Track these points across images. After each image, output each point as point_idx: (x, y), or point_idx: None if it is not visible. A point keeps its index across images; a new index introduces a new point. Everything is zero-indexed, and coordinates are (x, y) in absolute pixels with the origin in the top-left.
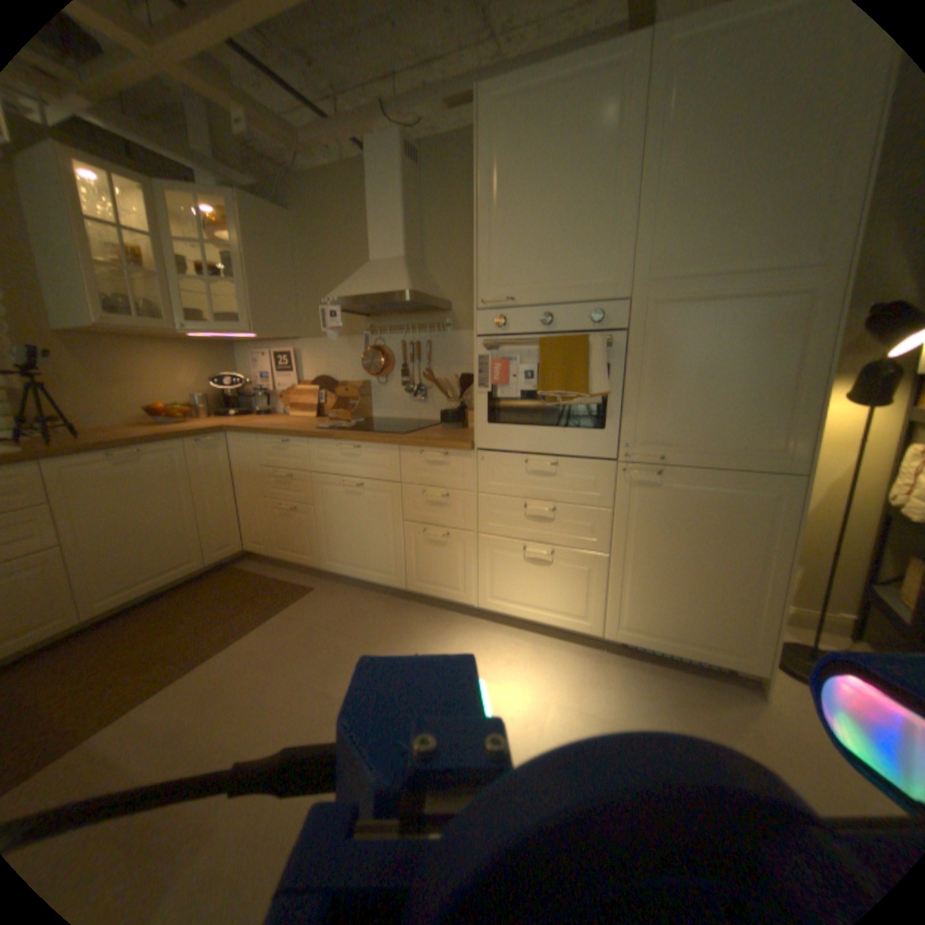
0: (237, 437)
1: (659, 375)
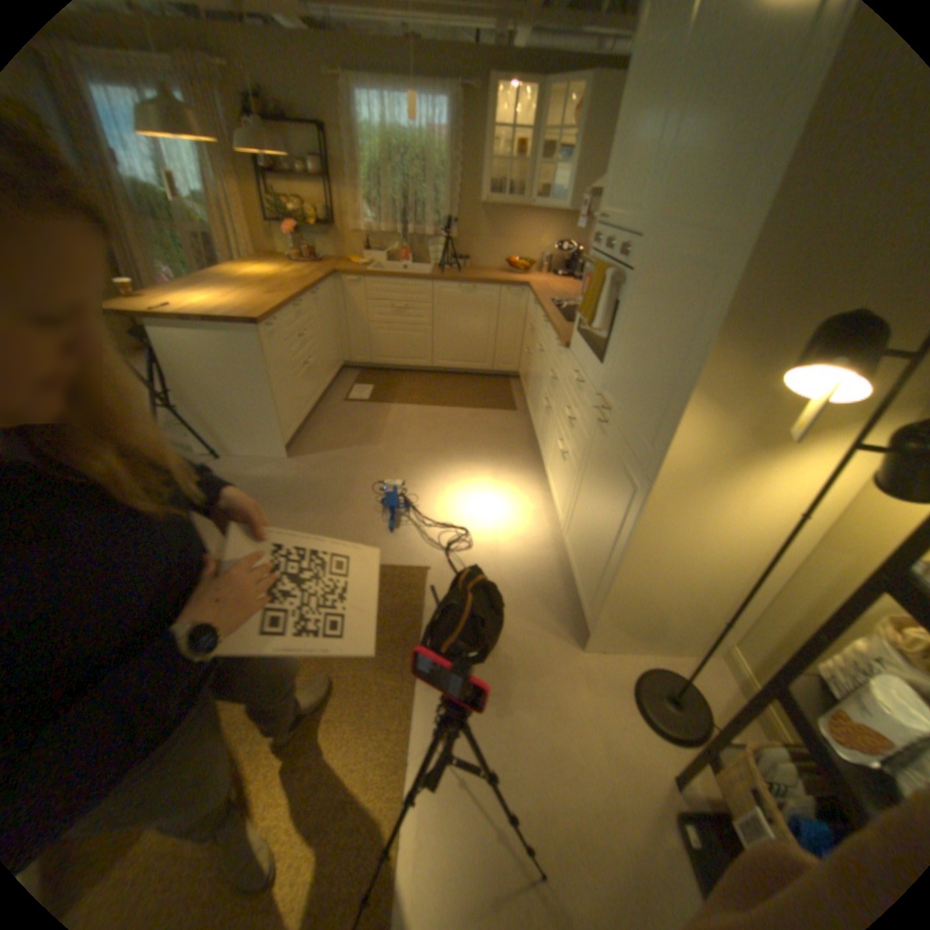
0: (530, 293)
1: (629, 326)
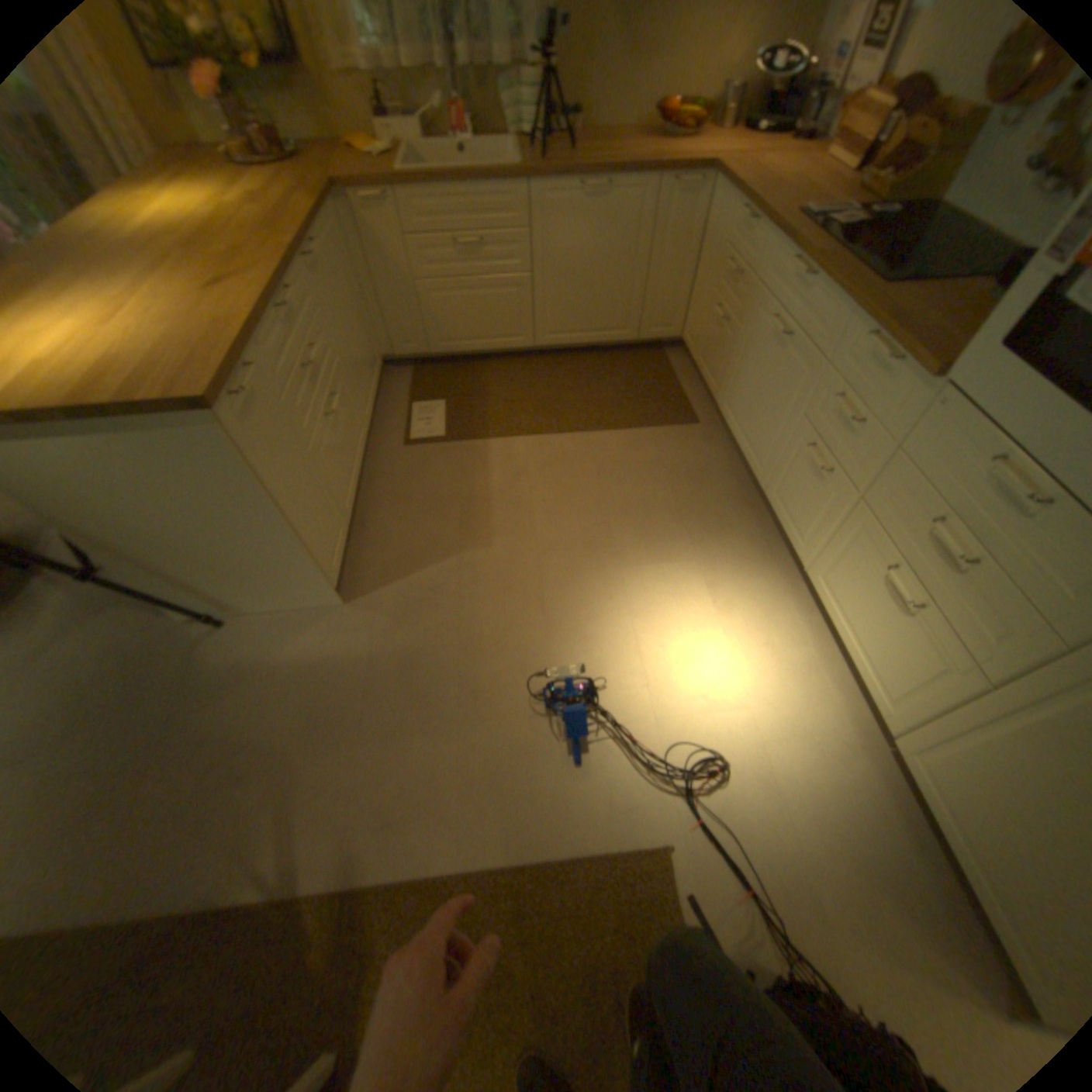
0: (724, 184)
1: None
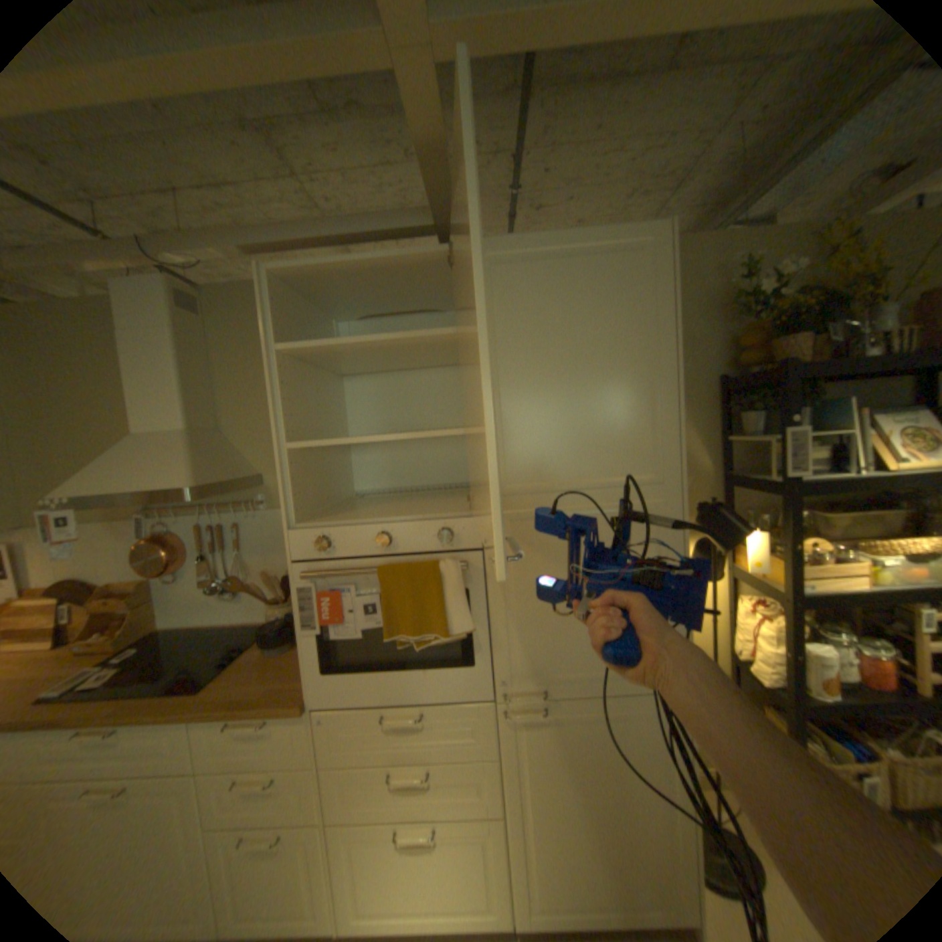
0: None
1: (525, 599)
